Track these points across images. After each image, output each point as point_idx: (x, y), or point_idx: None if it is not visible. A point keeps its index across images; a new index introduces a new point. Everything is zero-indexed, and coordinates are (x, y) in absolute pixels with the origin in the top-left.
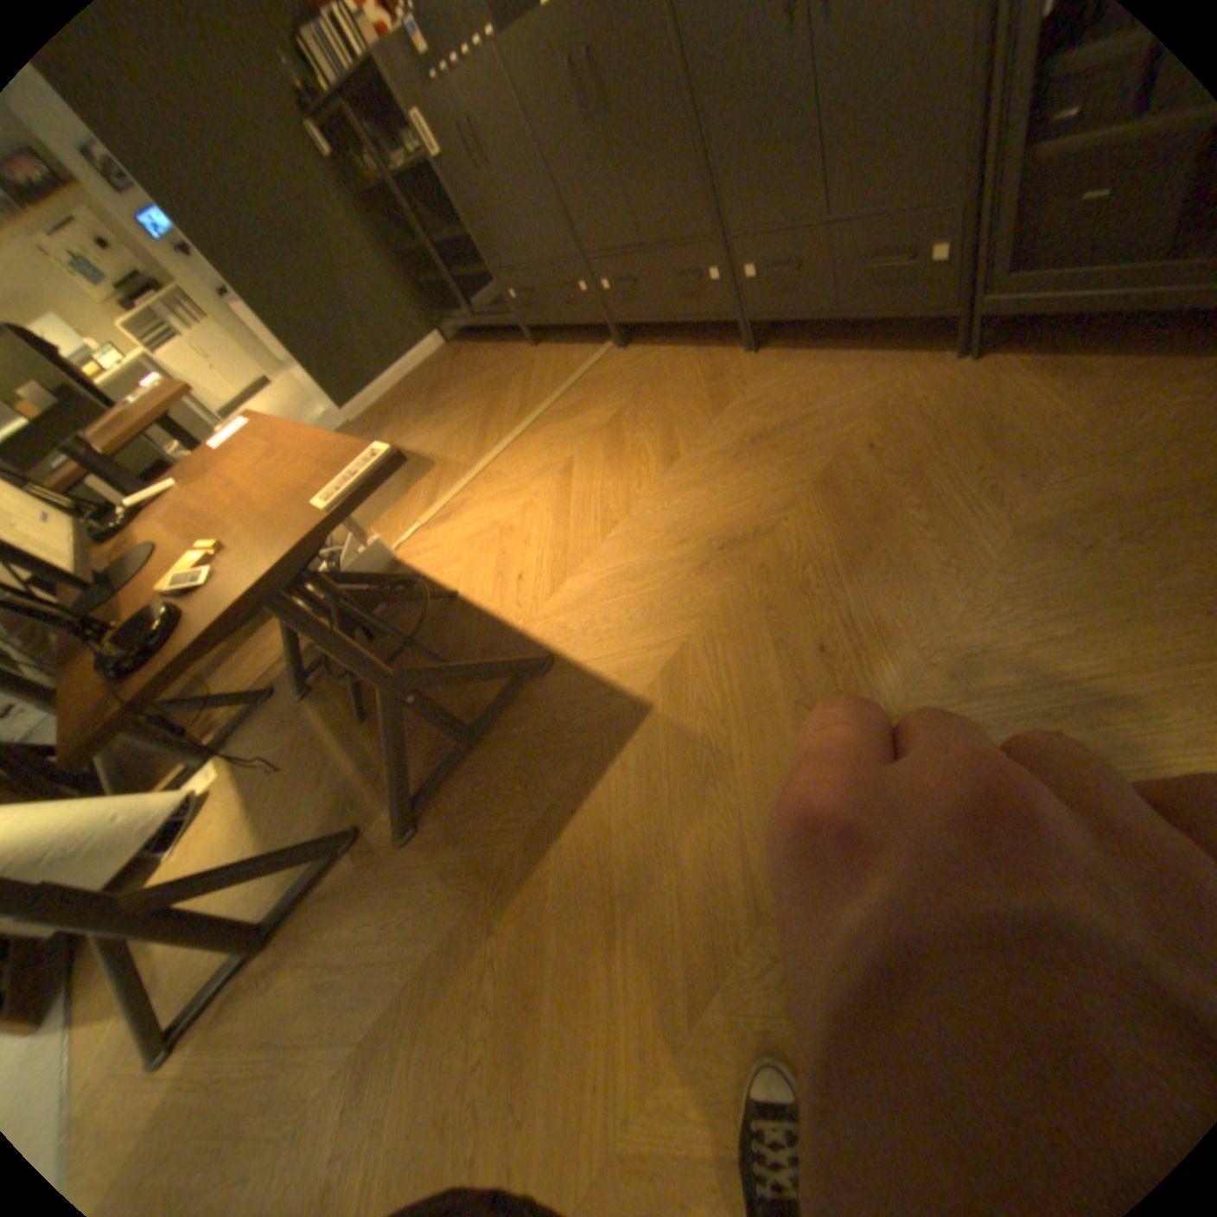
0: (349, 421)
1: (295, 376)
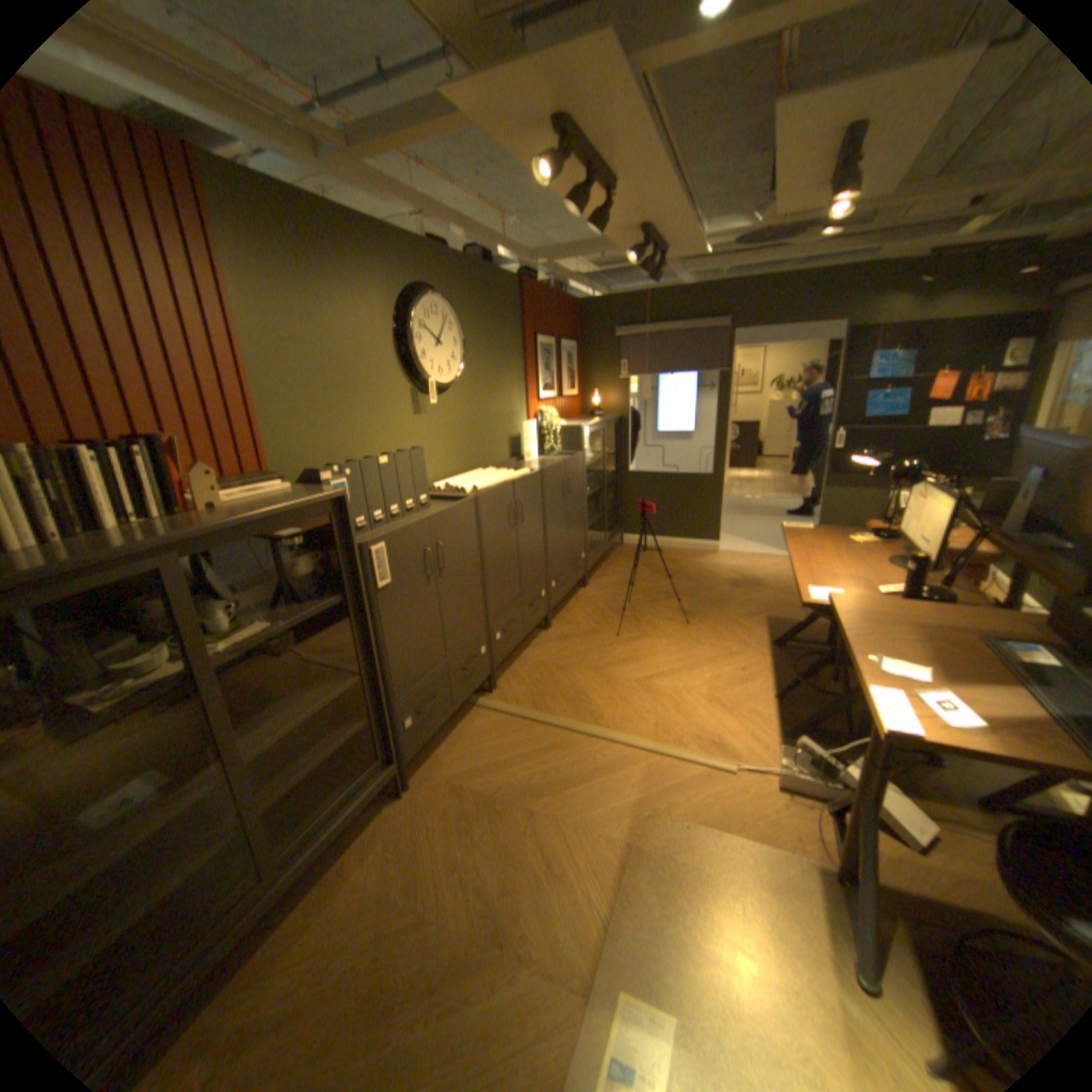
0: None
1: None
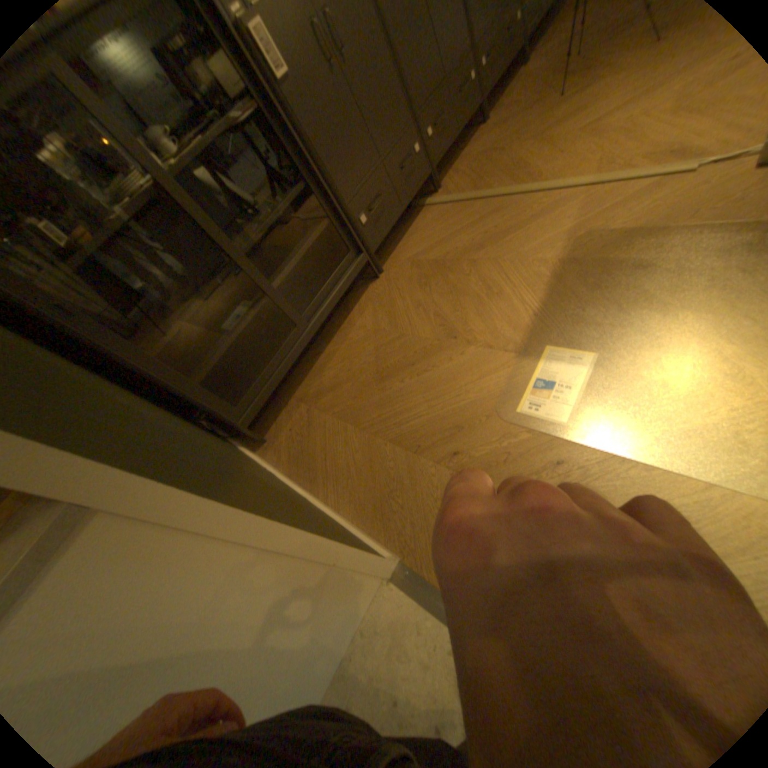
0: (400, 561)
1: None
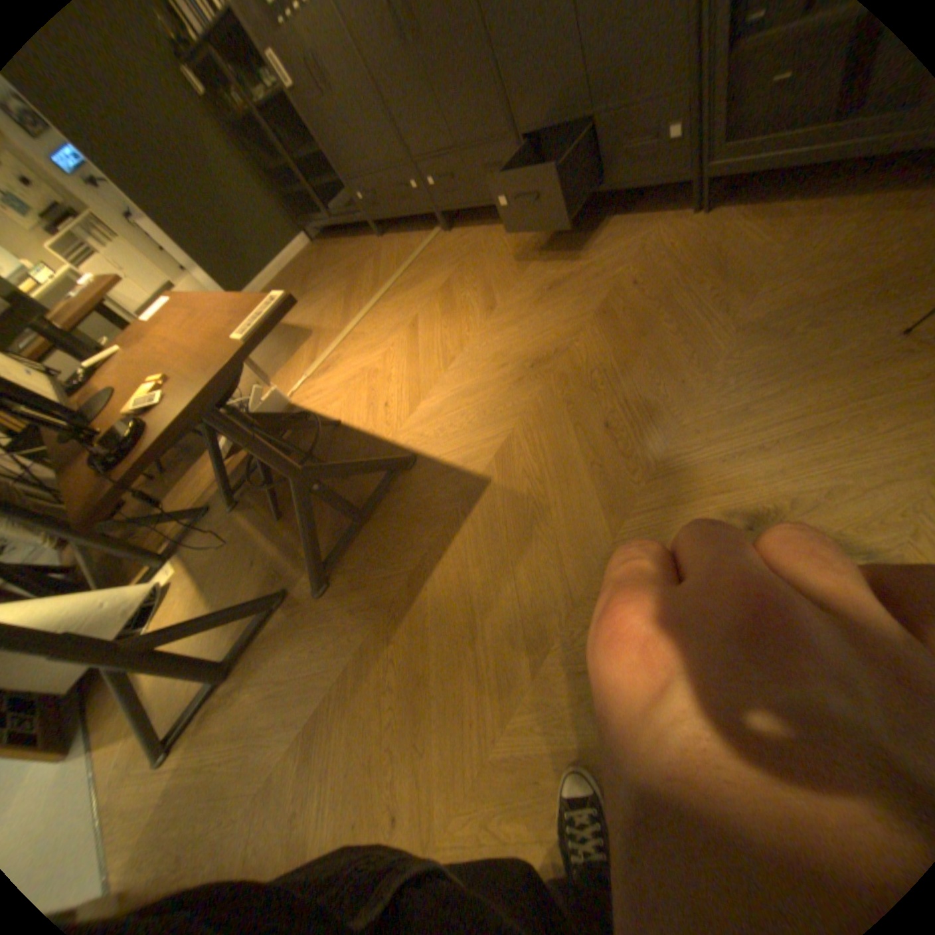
0: None
1: (195, 277)
